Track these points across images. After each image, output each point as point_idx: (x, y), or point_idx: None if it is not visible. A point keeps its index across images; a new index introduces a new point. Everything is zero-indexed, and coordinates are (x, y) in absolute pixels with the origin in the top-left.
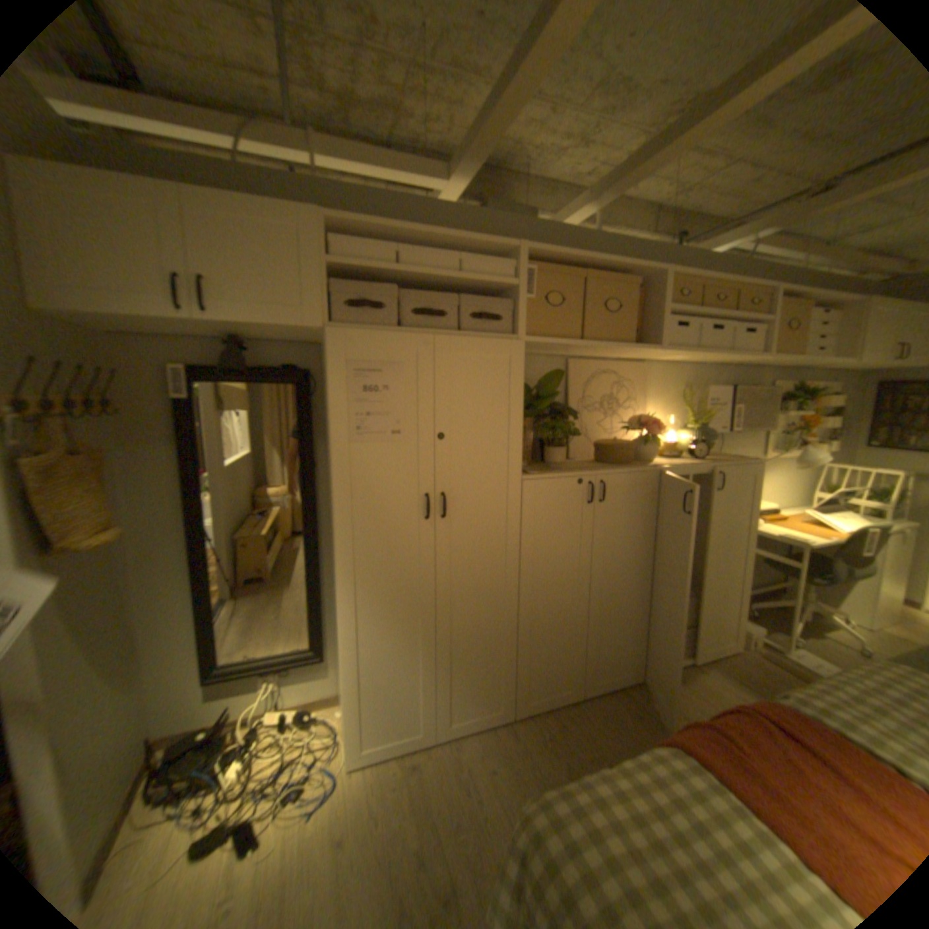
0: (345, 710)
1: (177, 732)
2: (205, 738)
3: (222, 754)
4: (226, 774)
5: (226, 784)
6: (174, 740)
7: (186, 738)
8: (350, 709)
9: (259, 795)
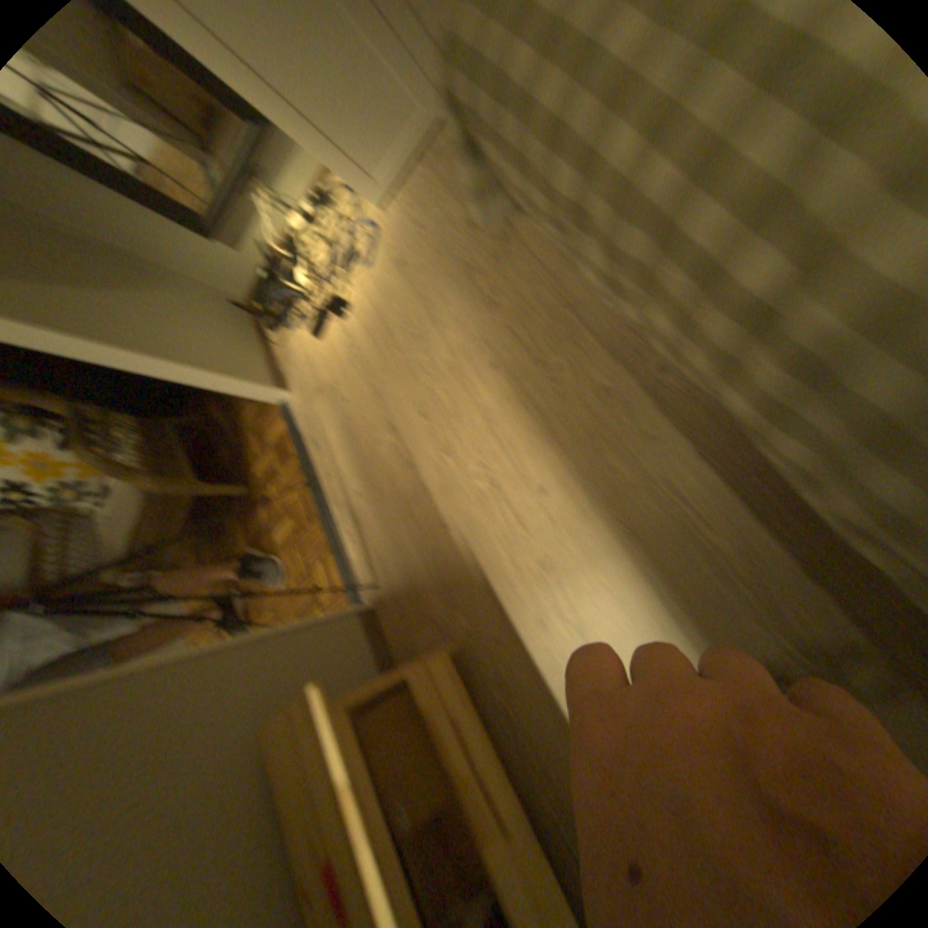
0: (310, 146)
1: (249, 281)
2: (263, 269)
3: (275, 269)
4: (296, 278)
5: (301, 284)
6: (254, 287)
7: (253, 279)
8: (313, 140)
9: (329, 274)
